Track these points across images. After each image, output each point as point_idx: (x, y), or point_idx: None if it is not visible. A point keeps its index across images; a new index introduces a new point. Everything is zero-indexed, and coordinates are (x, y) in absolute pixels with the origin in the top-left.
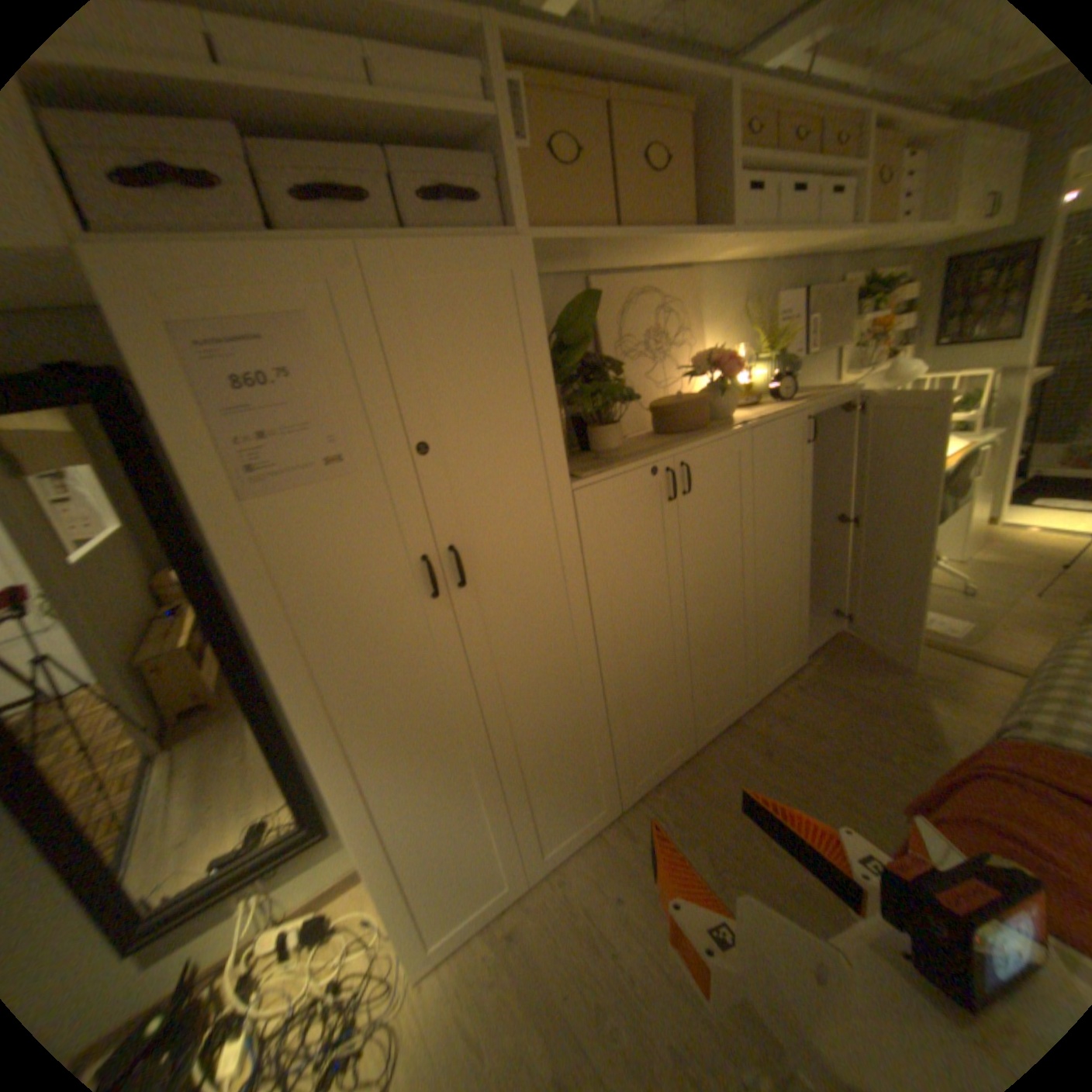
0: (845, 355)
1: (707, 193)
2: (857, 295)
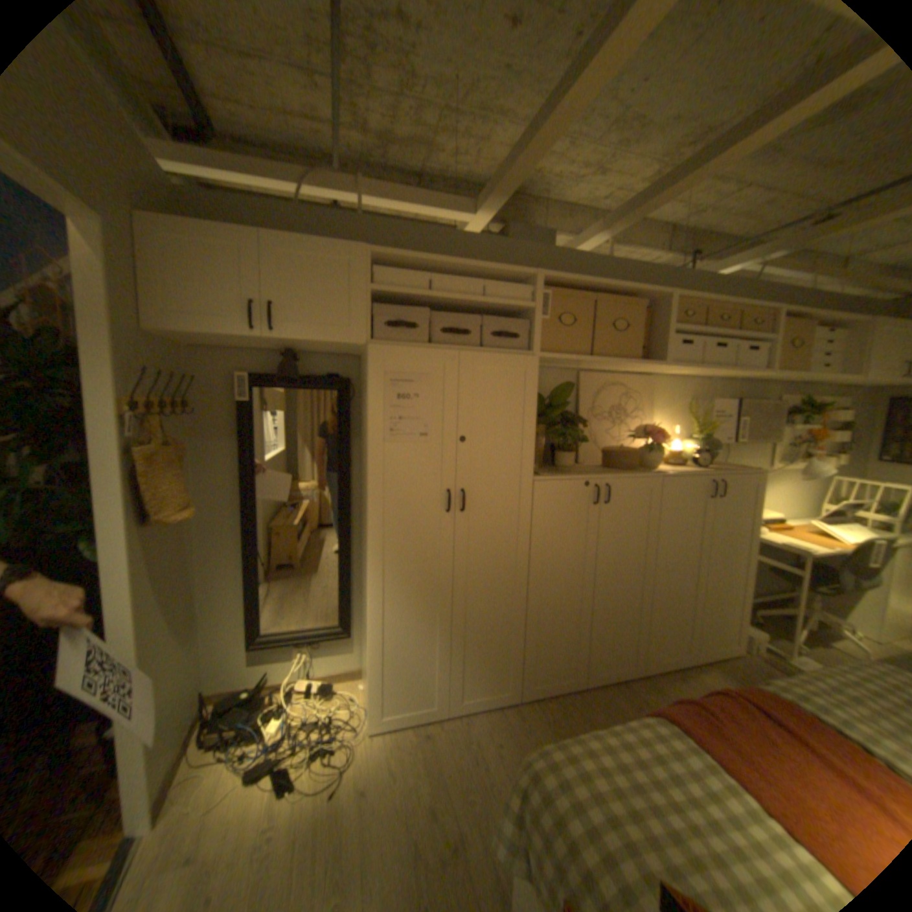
0: (779, 450)
1: (654, 343)
2: (791, 411)
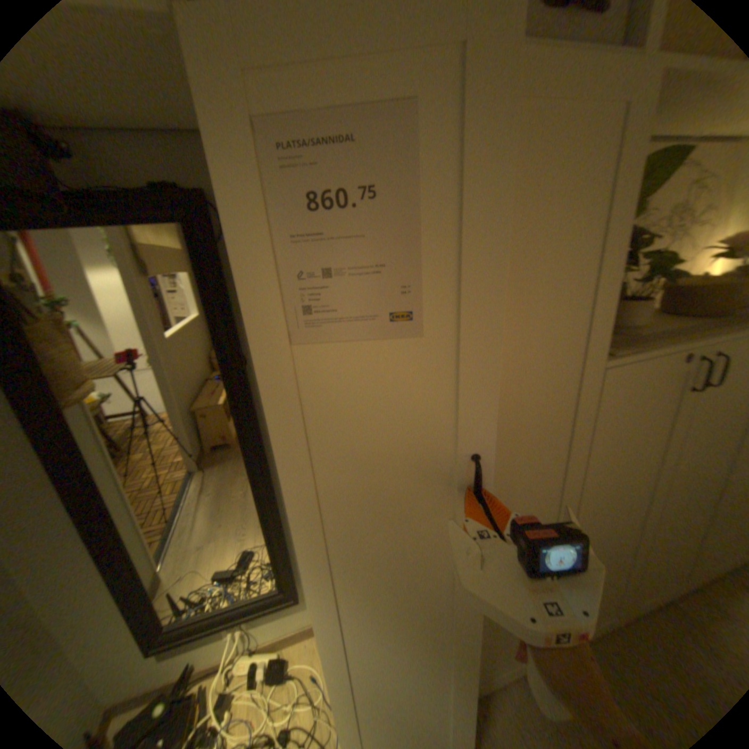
0: None
1: None
2: None
